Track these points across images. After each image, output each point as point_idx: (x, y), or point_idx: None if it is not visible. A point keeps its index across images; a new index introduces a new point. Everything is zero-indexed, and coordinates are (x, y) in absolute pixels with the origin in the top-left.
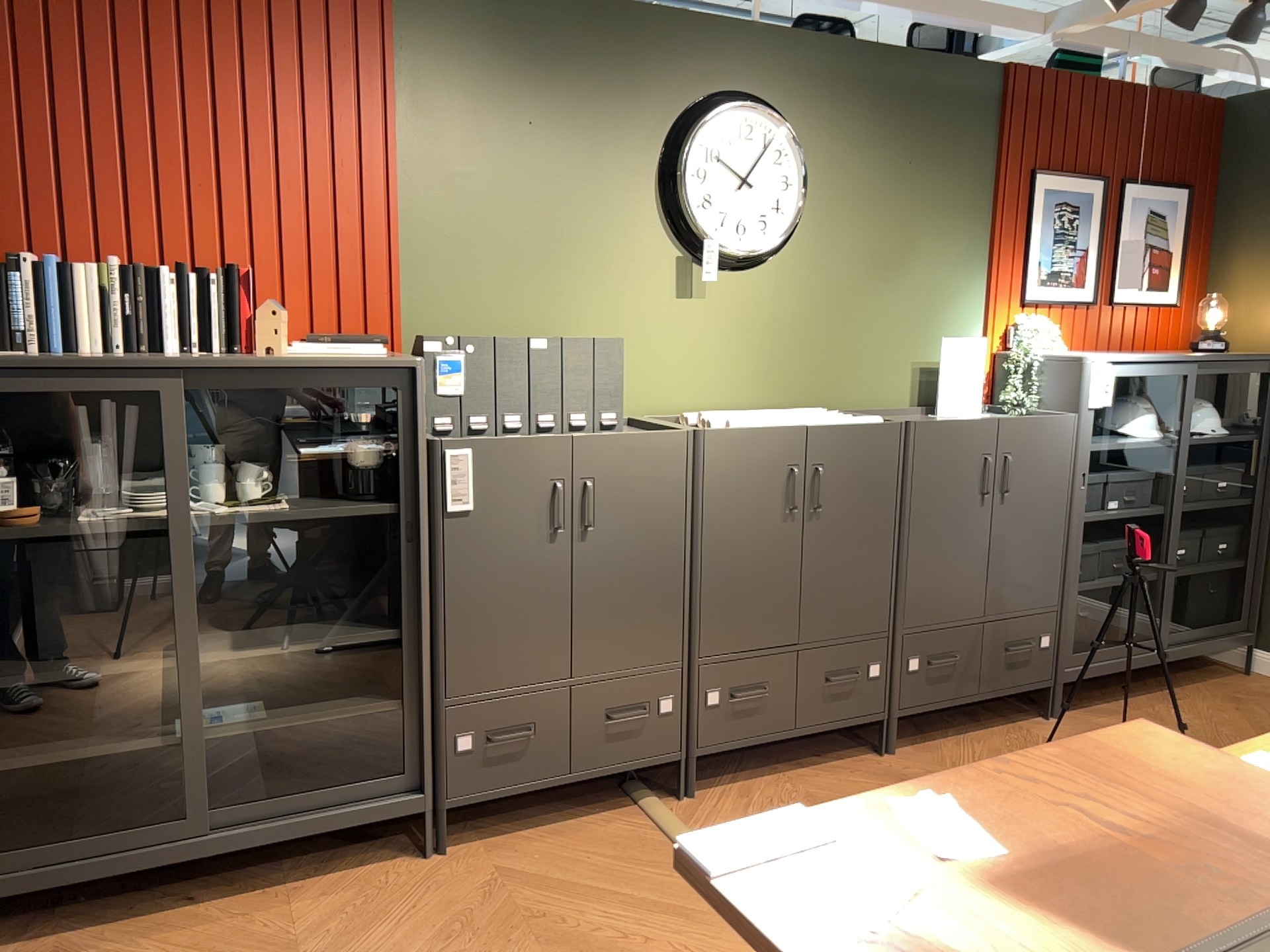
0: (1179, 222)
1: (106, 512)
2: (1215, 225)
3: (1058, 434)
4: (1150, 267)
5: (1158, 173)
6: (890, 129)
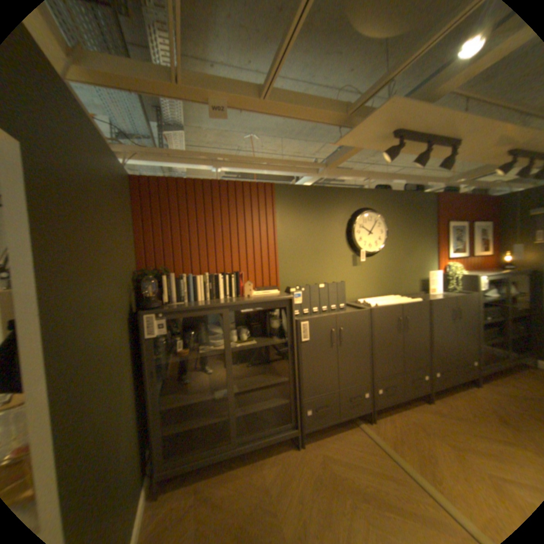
0: (492, 231)
1: (206, 347)
2: (502, 231)
3: (475, 300)
4: (485, 245)
5: (484, 217)
6: (408, 213)
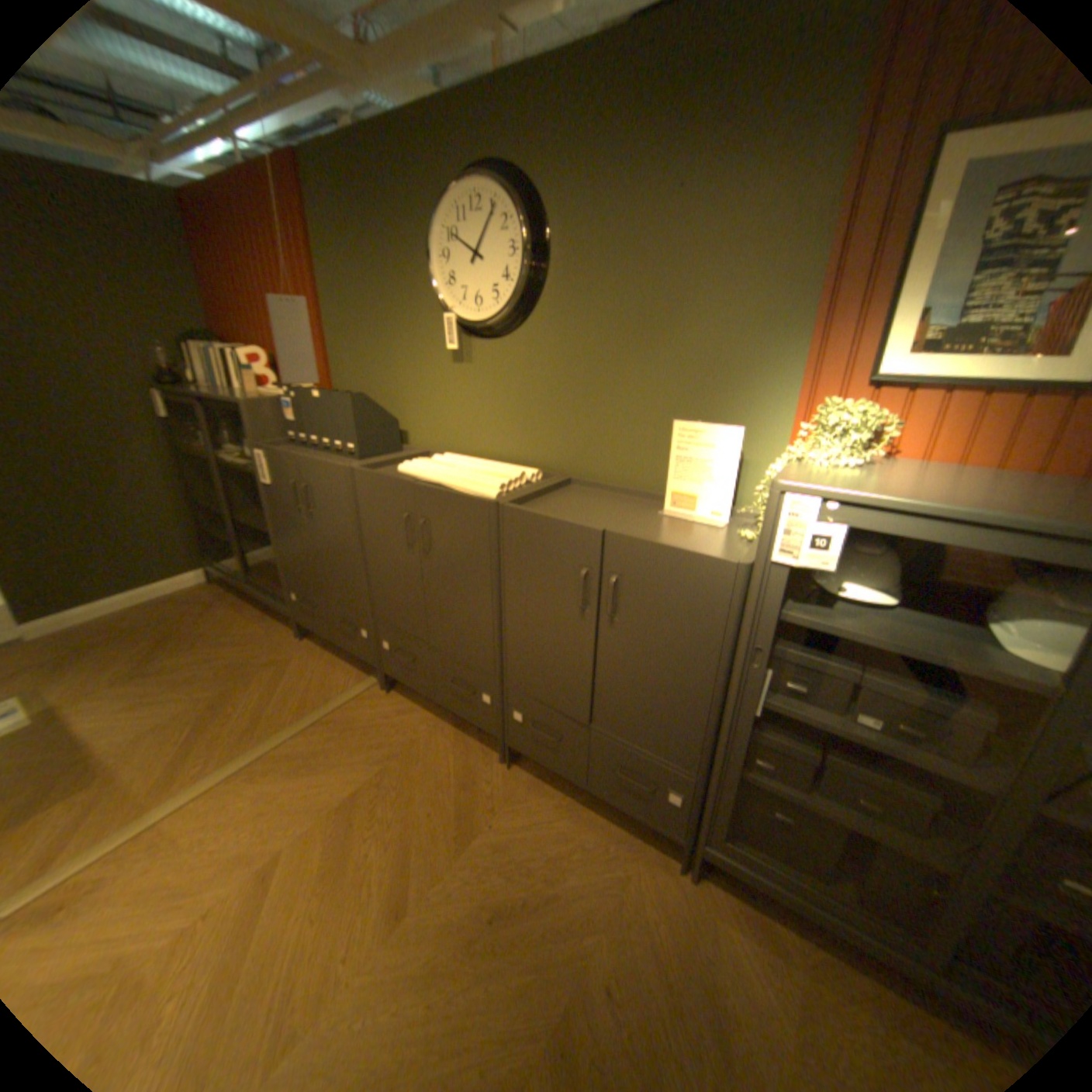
0: None
1: (221, 451)
2: None
3: (700, 579)
4: None
5: None
6: (652, 142)
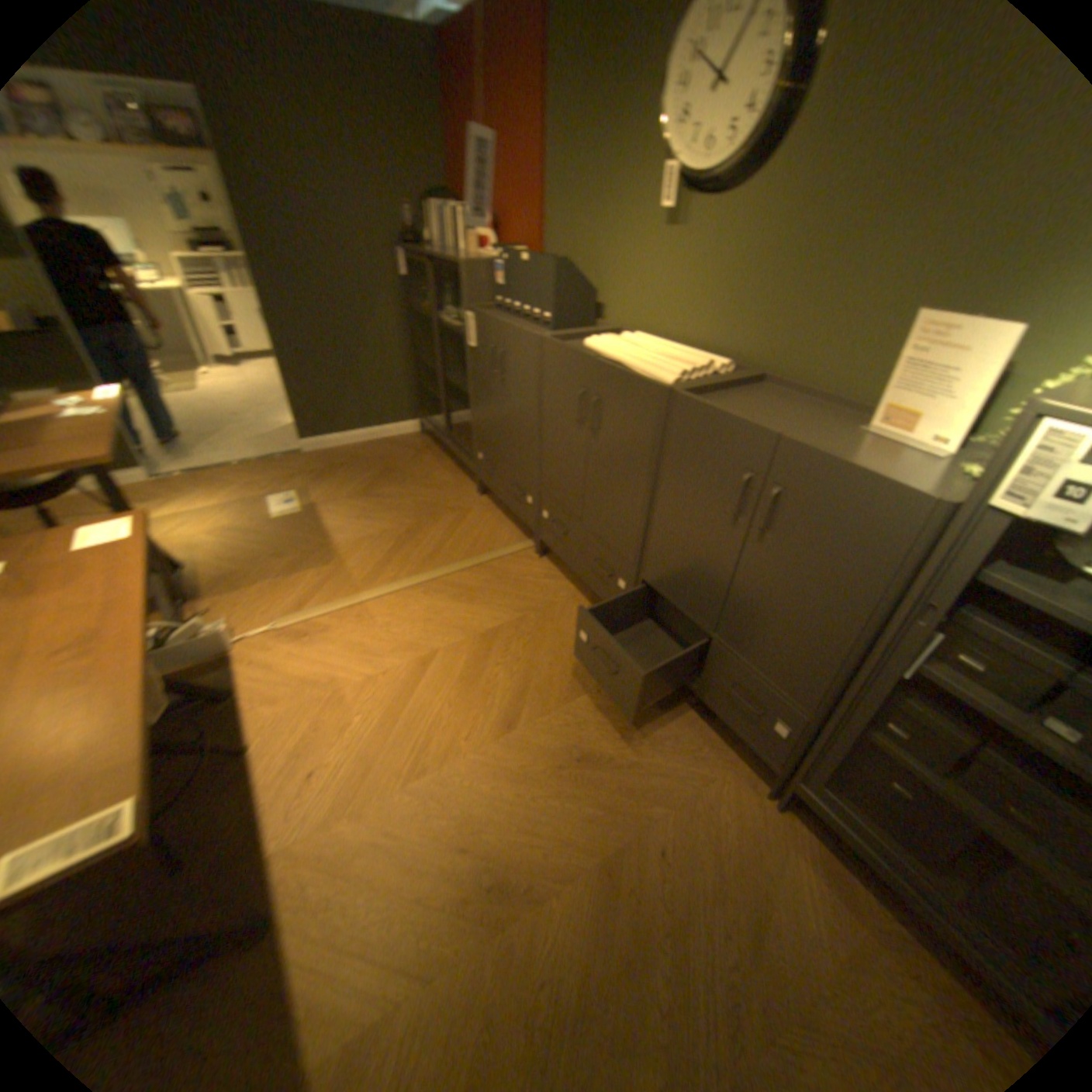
0: None
1: (441, 313)
2: None
3: (882, 508)
4: None
5: None
6: None
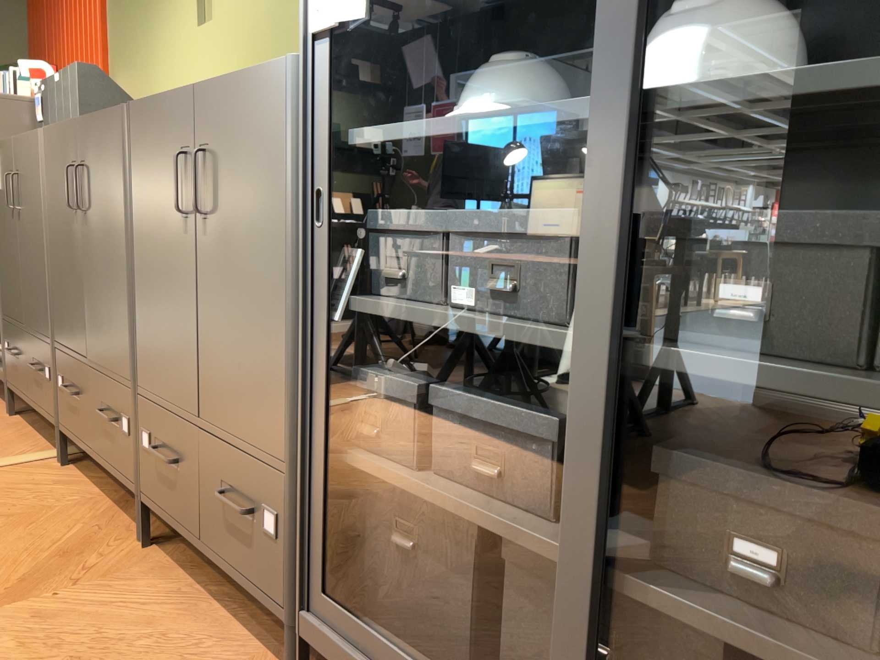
0: None
1: None
2: None
3: (262, 102)
4: None
5: None
6: None
